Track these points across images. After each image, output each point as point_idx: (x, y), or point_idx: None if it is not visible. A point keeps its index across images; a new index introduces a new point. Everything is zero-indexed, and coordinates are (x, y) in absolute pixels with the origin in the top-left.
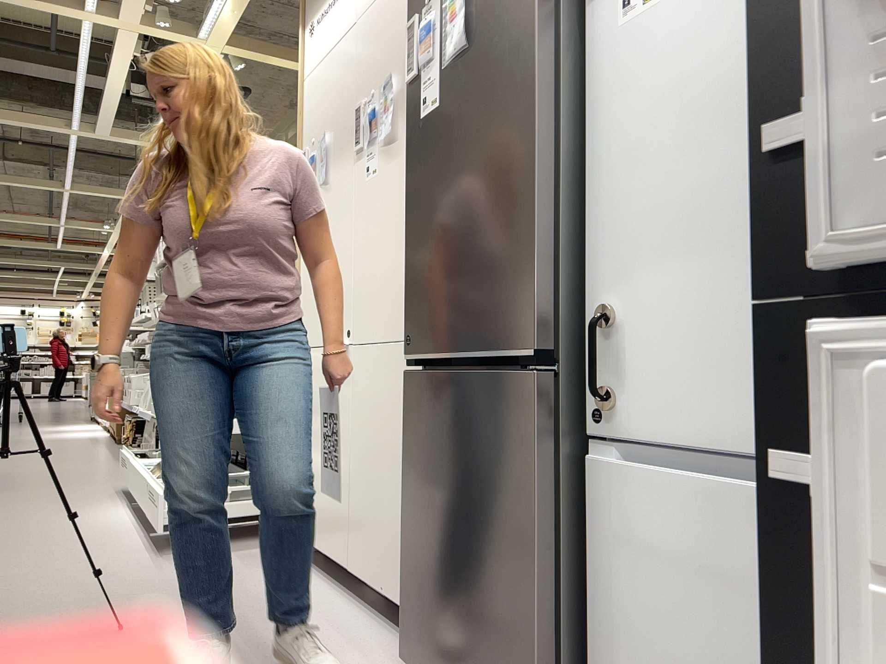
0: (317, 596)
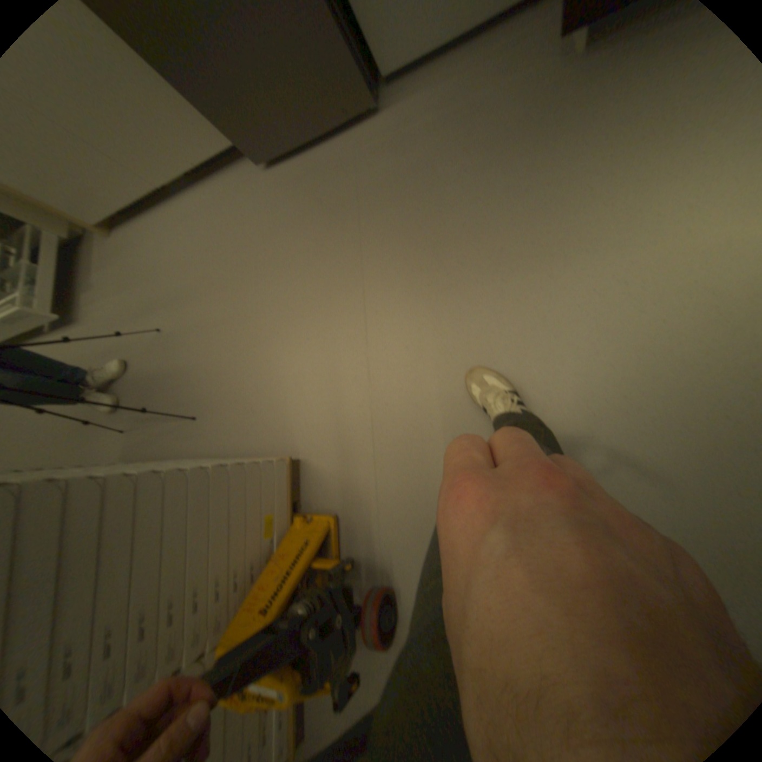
0: (167, 218)
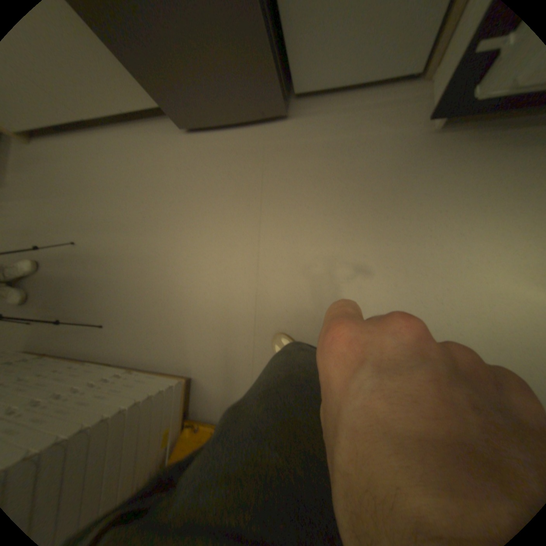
0: (90, 146)
